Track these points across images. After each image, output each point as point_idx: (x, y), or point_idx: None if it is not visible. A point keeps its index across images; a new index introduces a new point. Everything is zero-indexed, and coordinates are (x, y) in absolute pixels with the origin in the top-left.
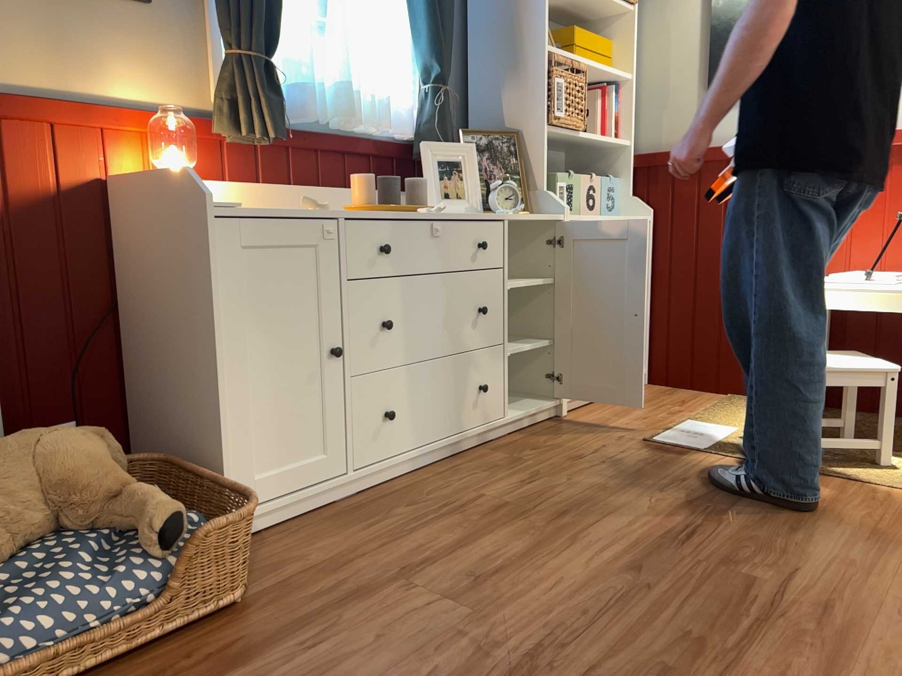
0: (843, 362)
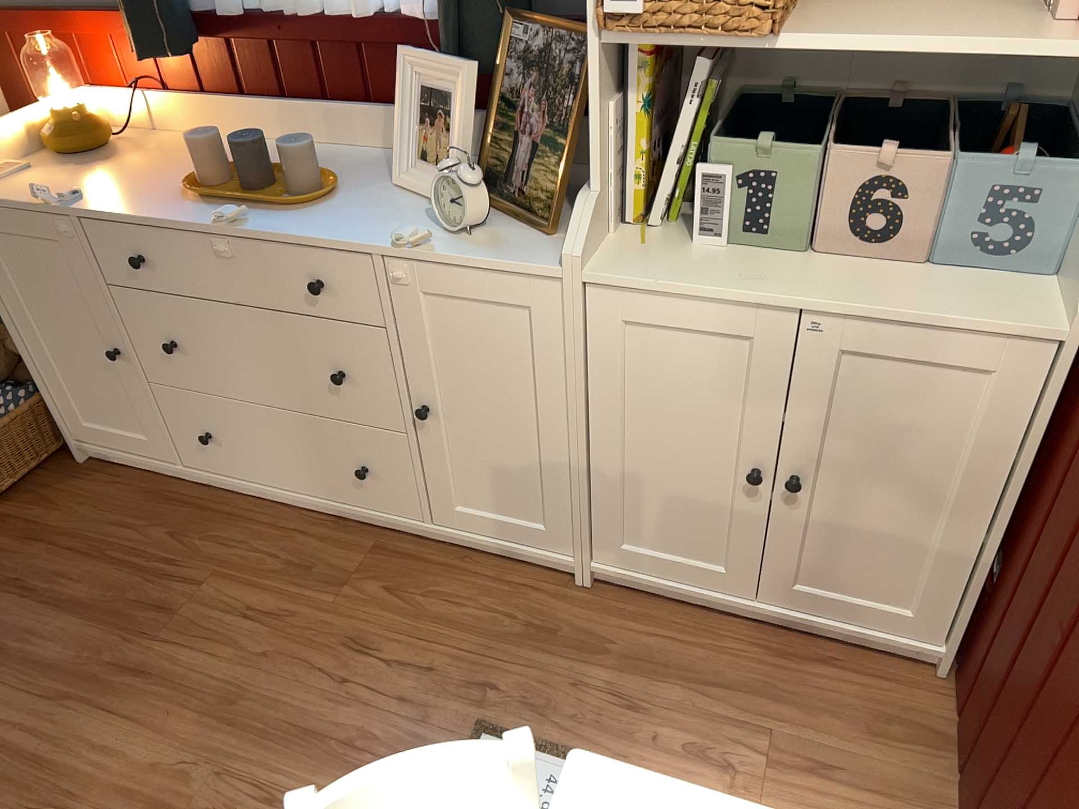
0: None
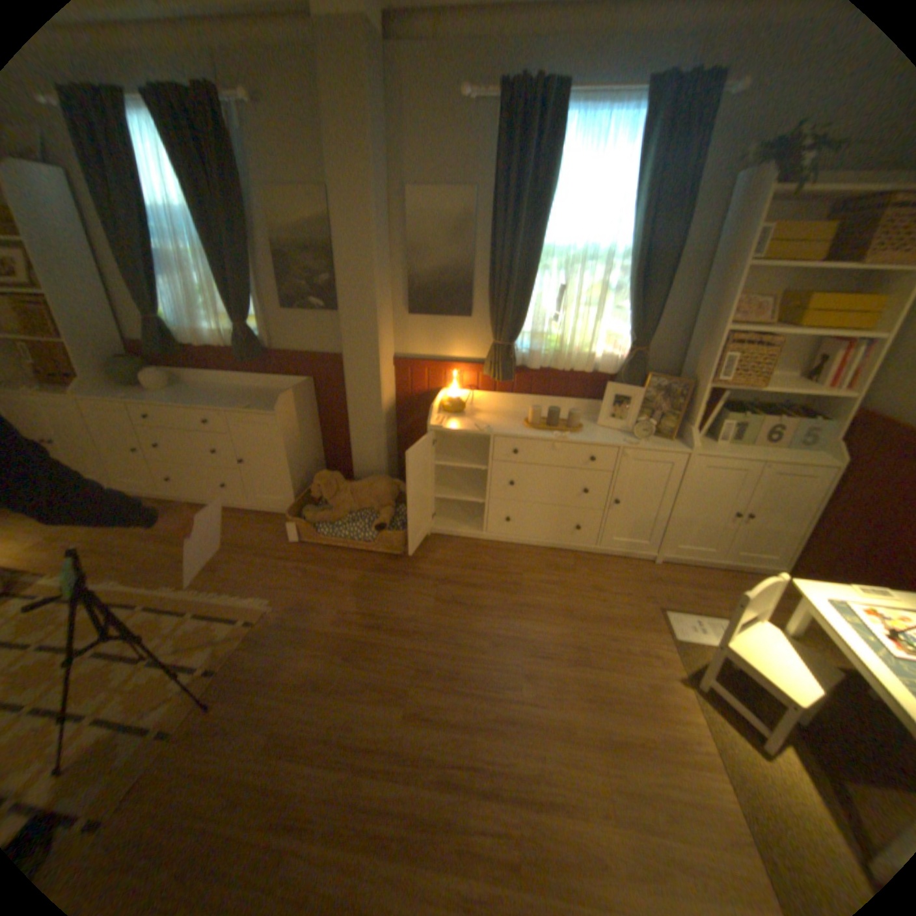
0: (779, 670)
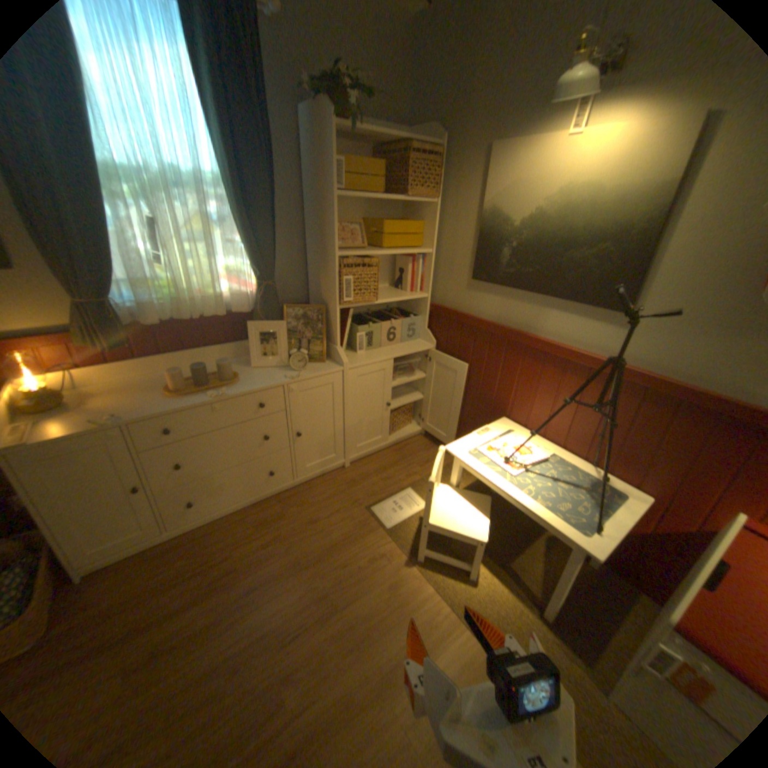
0: (462, 520)
